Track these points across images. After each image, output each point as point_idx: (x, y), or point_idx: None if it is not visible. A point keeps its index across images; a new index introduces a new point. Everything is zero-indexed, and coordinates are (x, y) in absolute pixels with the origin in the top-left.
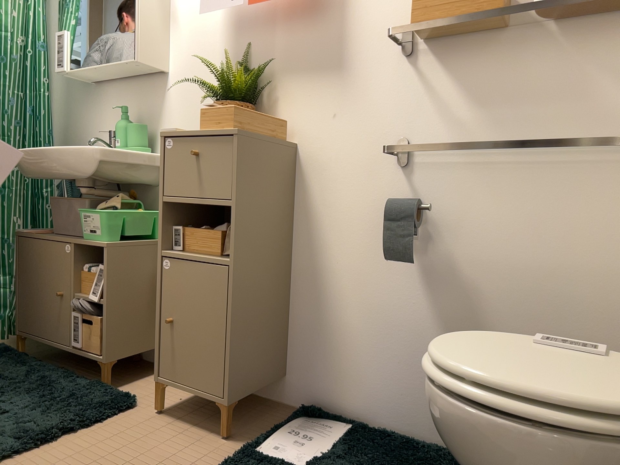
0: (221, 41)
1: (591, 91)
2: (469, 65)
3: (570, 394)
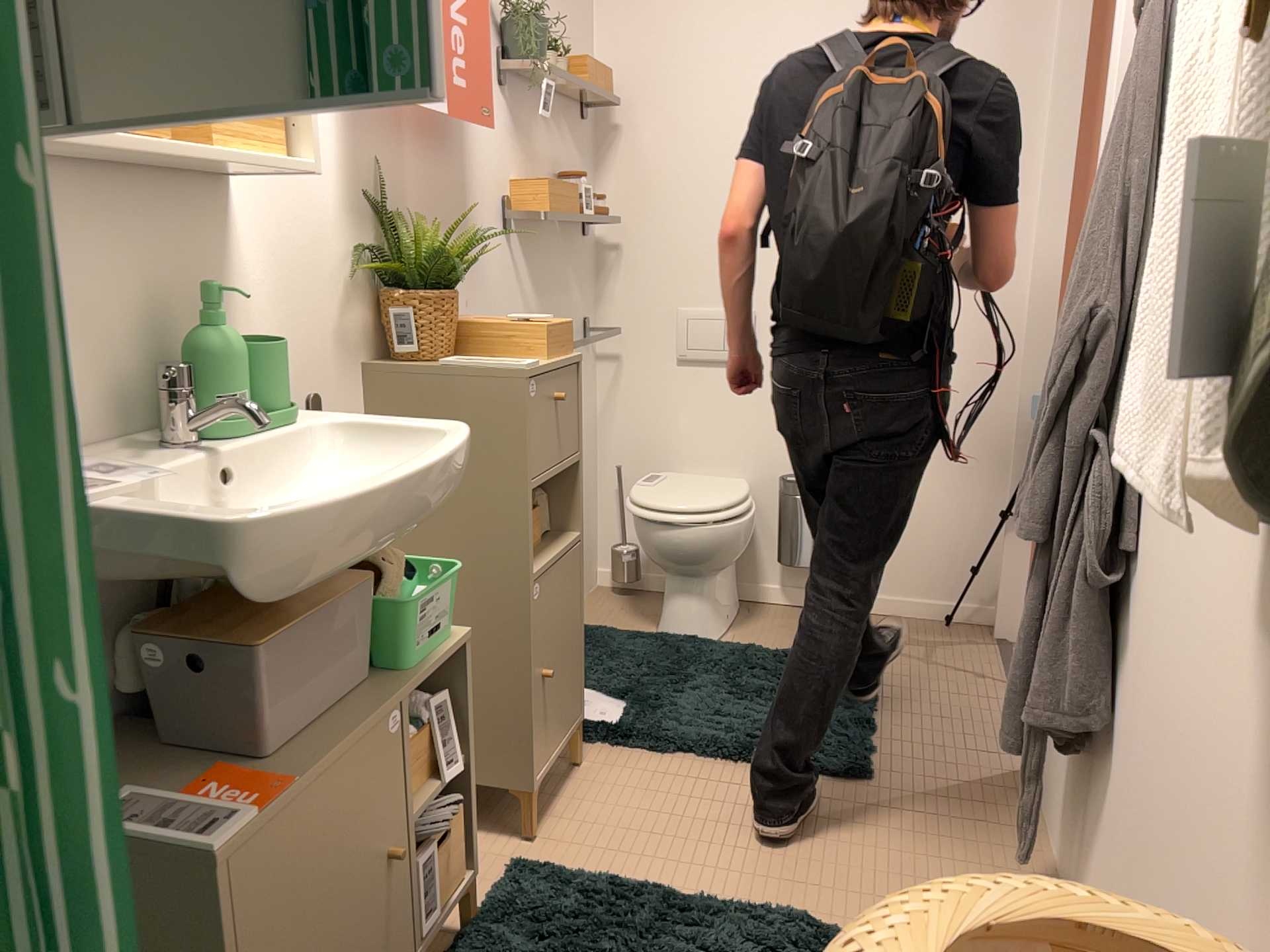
0: (333, 129)
1: (572, 286)
2: (535, 252)
3: (748, 490)
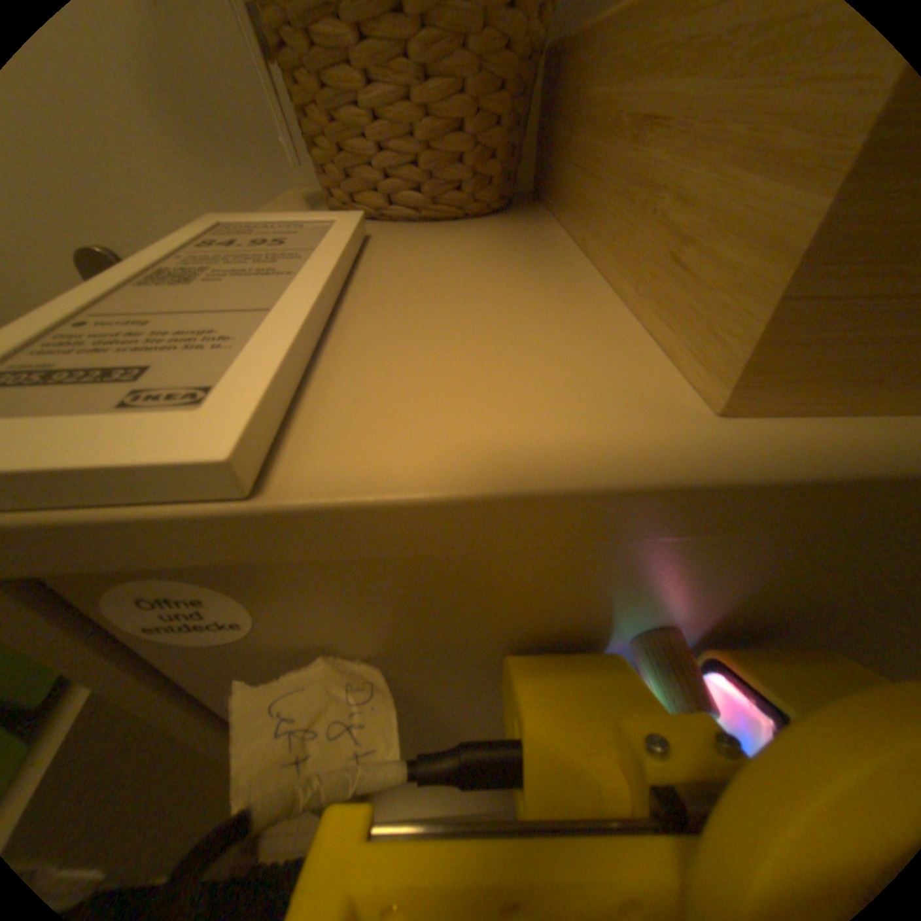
0: None
1: None
2: None
3: None
